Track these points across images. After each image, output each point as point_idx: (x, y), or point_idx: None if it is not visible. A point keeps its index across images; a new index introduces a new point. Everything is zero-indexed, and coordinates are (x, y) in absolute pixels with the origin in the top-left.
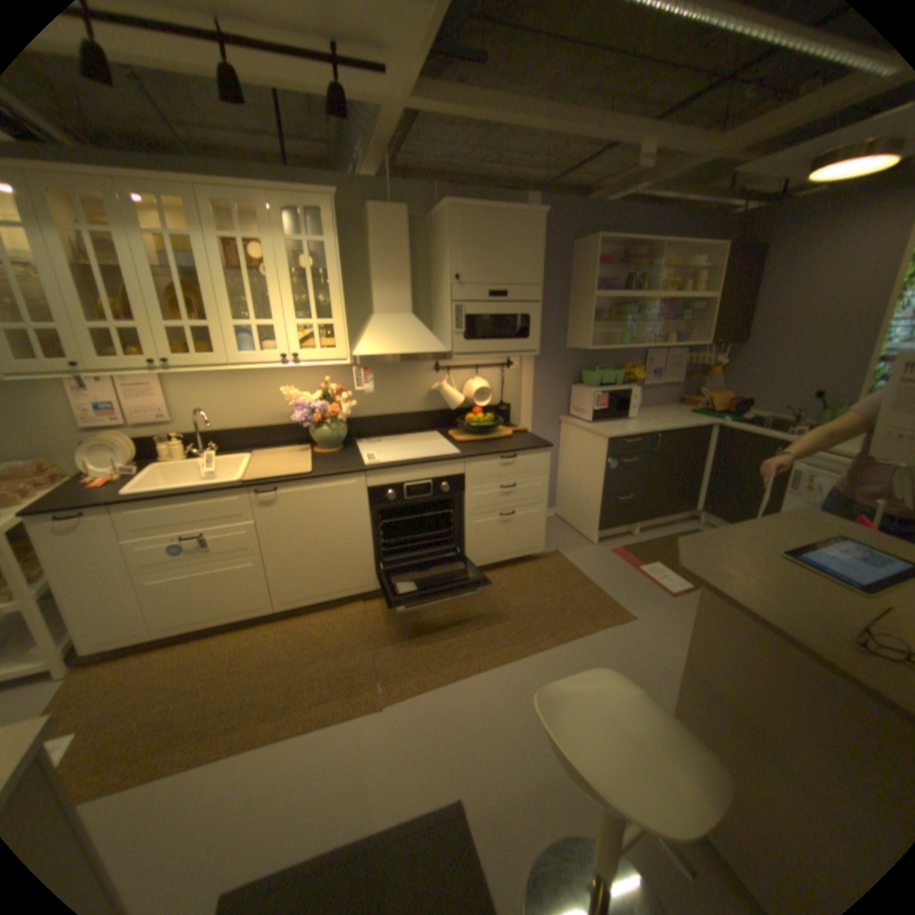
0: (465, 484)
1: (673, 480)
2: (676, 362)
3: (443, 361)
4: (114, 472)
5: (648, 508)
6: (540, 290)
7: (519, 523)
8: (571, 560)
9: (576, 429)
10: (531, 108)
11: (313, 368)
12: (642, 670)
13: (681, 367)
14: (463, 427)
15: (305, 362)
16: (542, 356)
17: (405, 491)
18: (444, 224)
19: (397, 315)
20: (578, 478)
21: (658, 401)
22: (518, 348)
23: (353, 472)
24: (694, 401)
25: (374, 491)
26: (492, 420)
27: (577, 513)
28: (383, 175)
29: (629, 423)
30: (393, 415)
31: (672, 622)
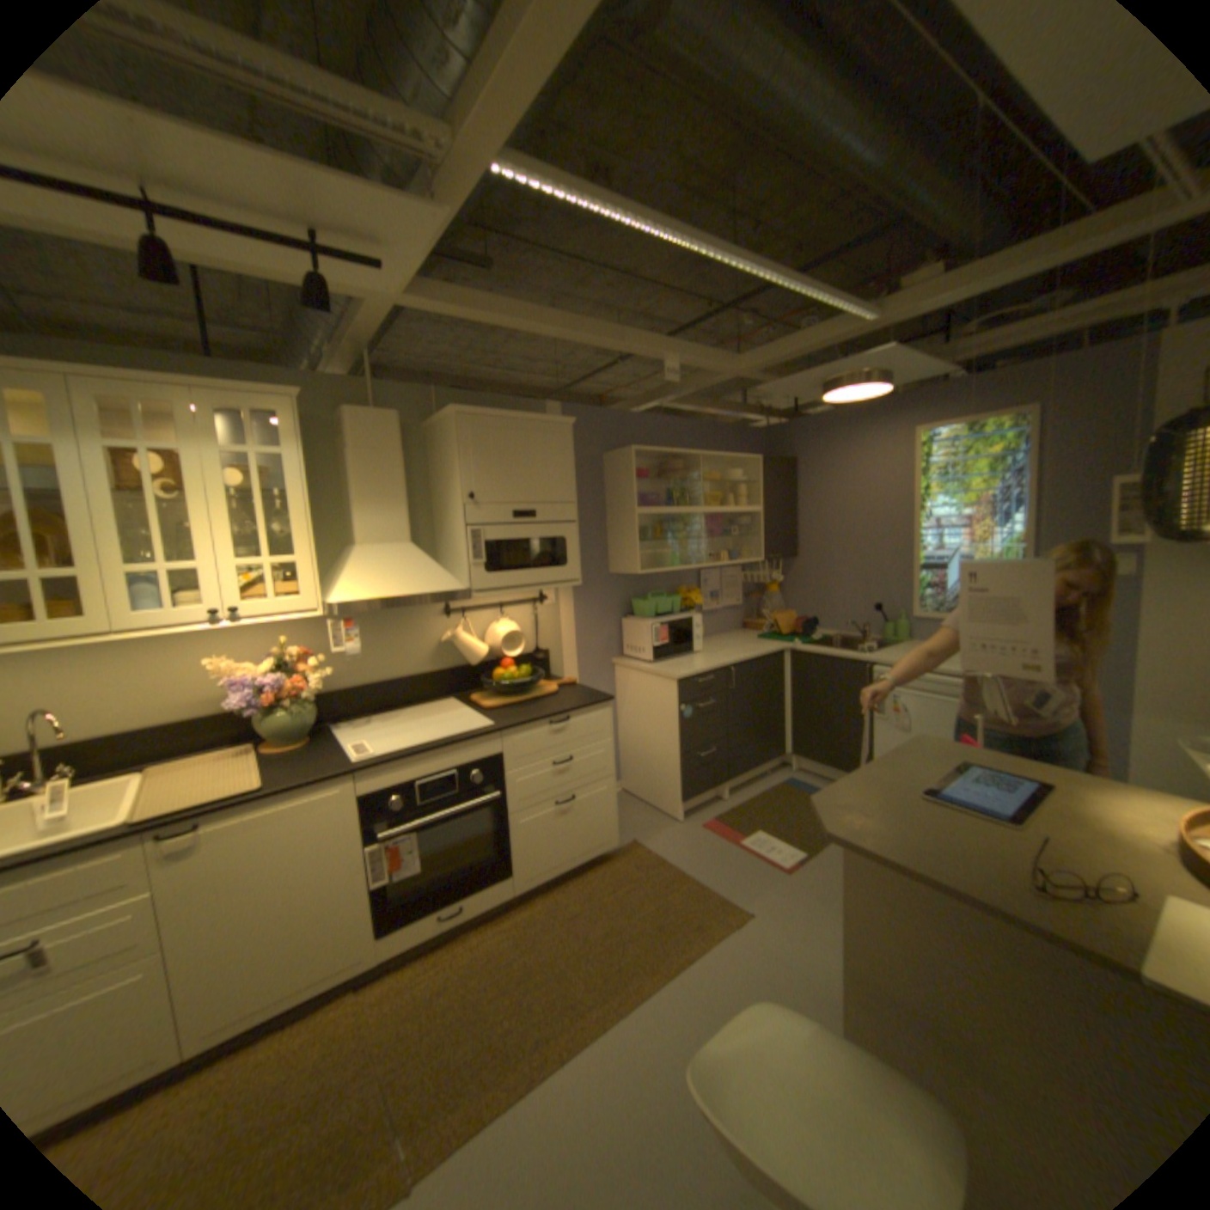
0: (505, 767)
1: (755, 721)
2: (731, 582)
3: (456, 601)
4: None
5: (734, 761)
6: (575, 508)
7: (582, 811)
8: (656, 850)
9: (635, 672)
10: (547, 317)
11: (258, 624)
12: (778, 991)
13: (737, 588)
14: (492, 687)
15: (250, 617)
16: (583, 586)
17: (416, 793)
18: (450, 433)
19: (391, 544)
20: (645, 735)
21: (719, 629)
22: (556, 578)
23: (334, 776)
24: (757, 625)
25: (368, 800)
26: (530, 672)
27: (651, 783)
28: (362, 374)
29: (695, 658)
30: (387, 681)
31: (795, 909)
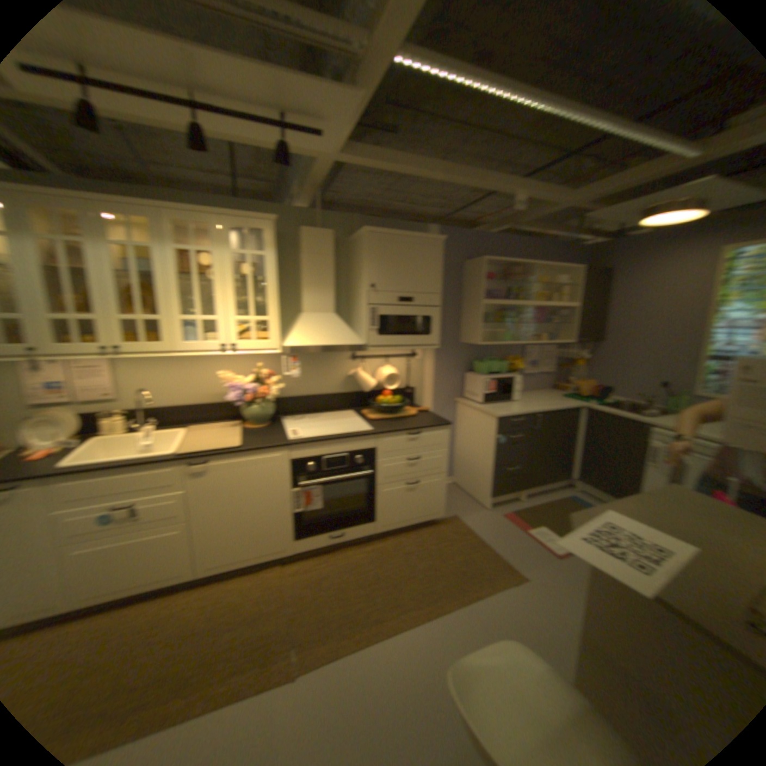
0: (378, 456)
1: (553, 453)
2: (549, 355)
3: (361, 351)
4: (63, 443)
5: (534, 477)
6: (441, 297)
7: (424, 491)
8: (470, 524)
9: (471, 409)
10: (434, 165)
11: (251, 354)
12: (538, 633)
13: (554, 360)
14: (377, 406)
15: (245, 350)
16: (442, 349)
17: (326, 462)
18: (365, 245)
19: (325, 313)
20: (473, 451)
21: (536, 387)
22: (423, 342)
23: (281, 445)
24: (565, 387)
25: (298, 462)
26: (401, 400)
27: (474, 481)
28: (317, 207)
29: (514, 405)
30: (317, 395)
31: (561, 584)
